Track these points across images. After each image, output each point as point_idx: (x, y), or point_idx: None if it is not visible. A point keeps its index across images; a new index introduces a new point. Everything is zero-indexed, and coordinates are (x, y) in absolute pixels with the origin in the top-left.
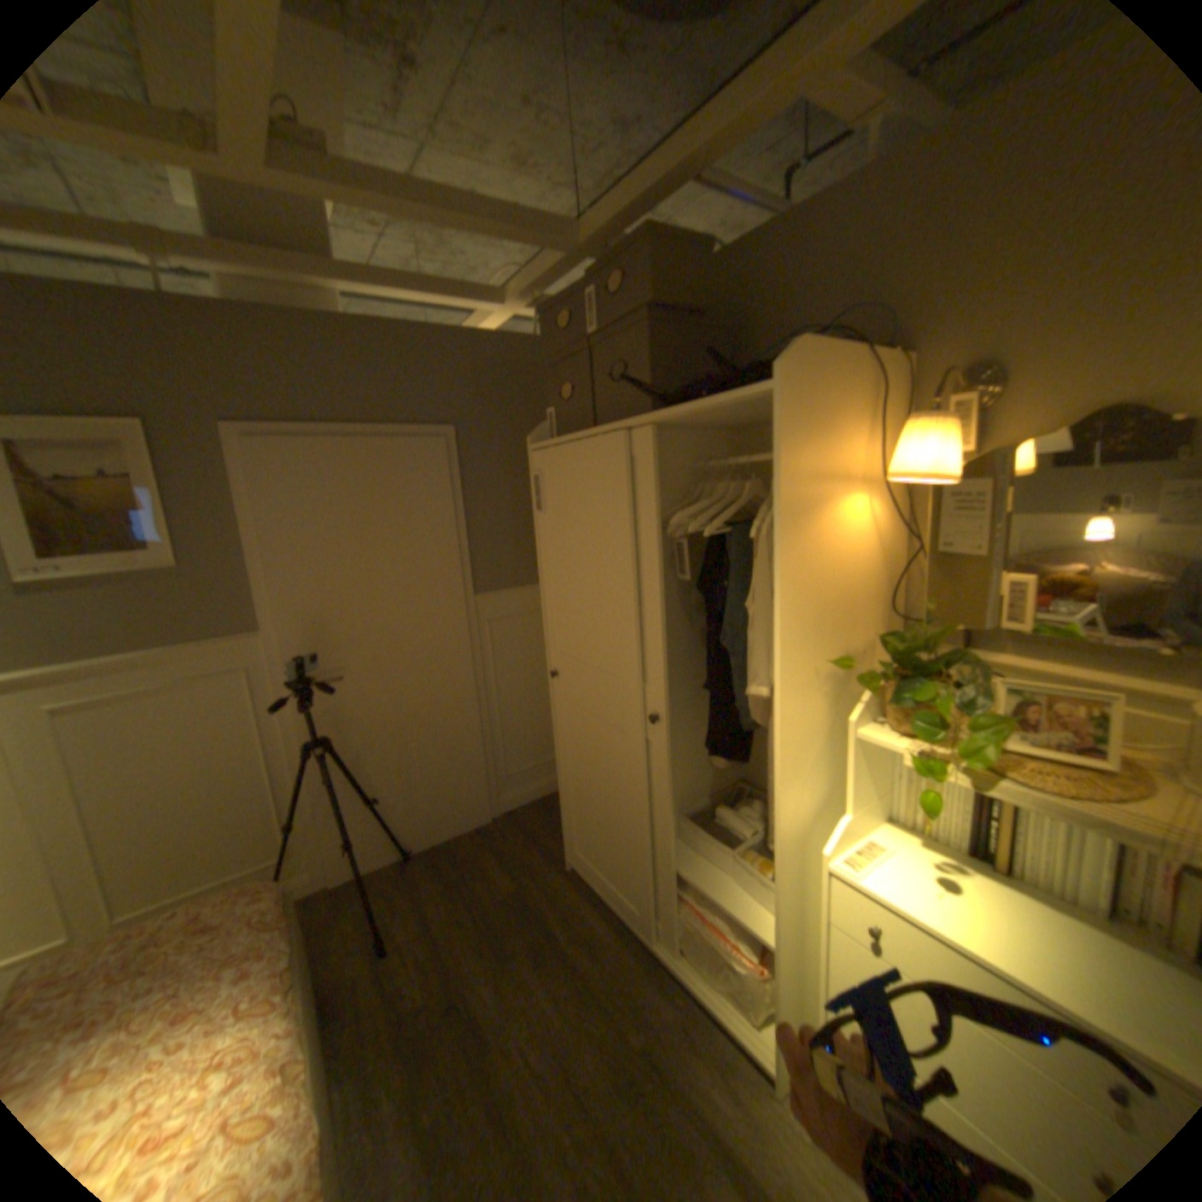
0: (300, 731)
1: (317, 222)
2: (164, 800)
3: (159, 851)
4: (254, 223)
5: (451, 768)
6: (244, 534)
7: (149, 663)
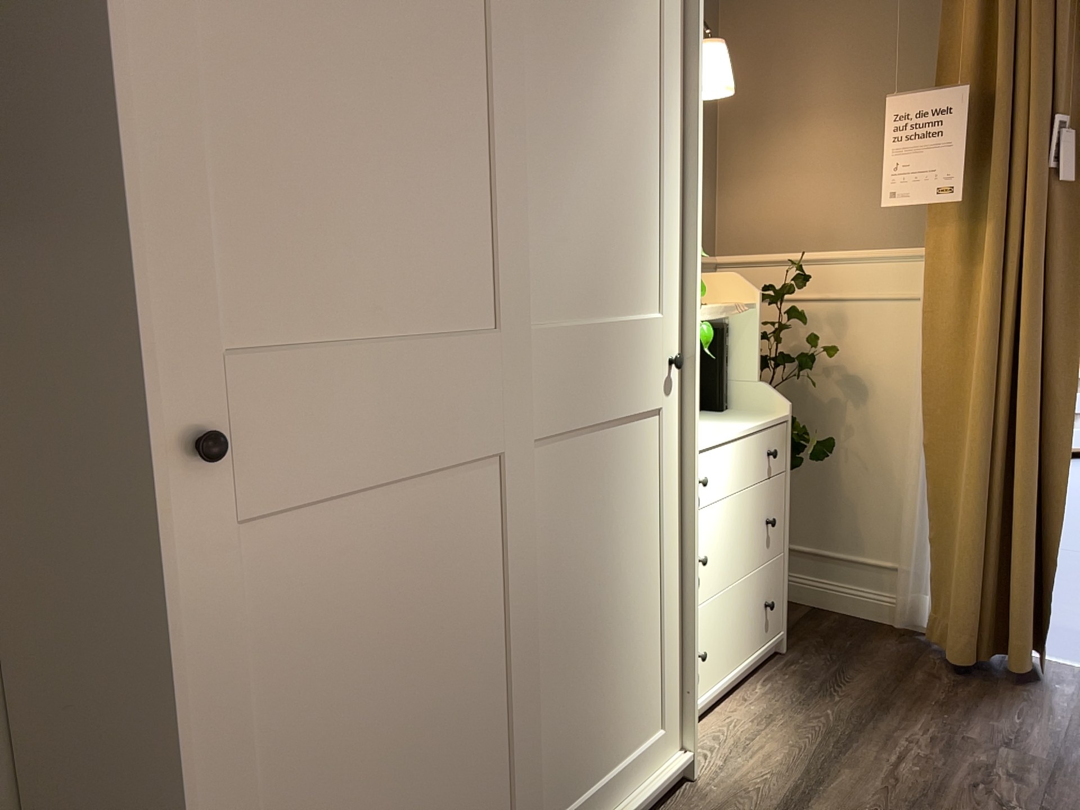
0: None
1: None
2: None
3: None
4: None
5: None
6: None
7: None
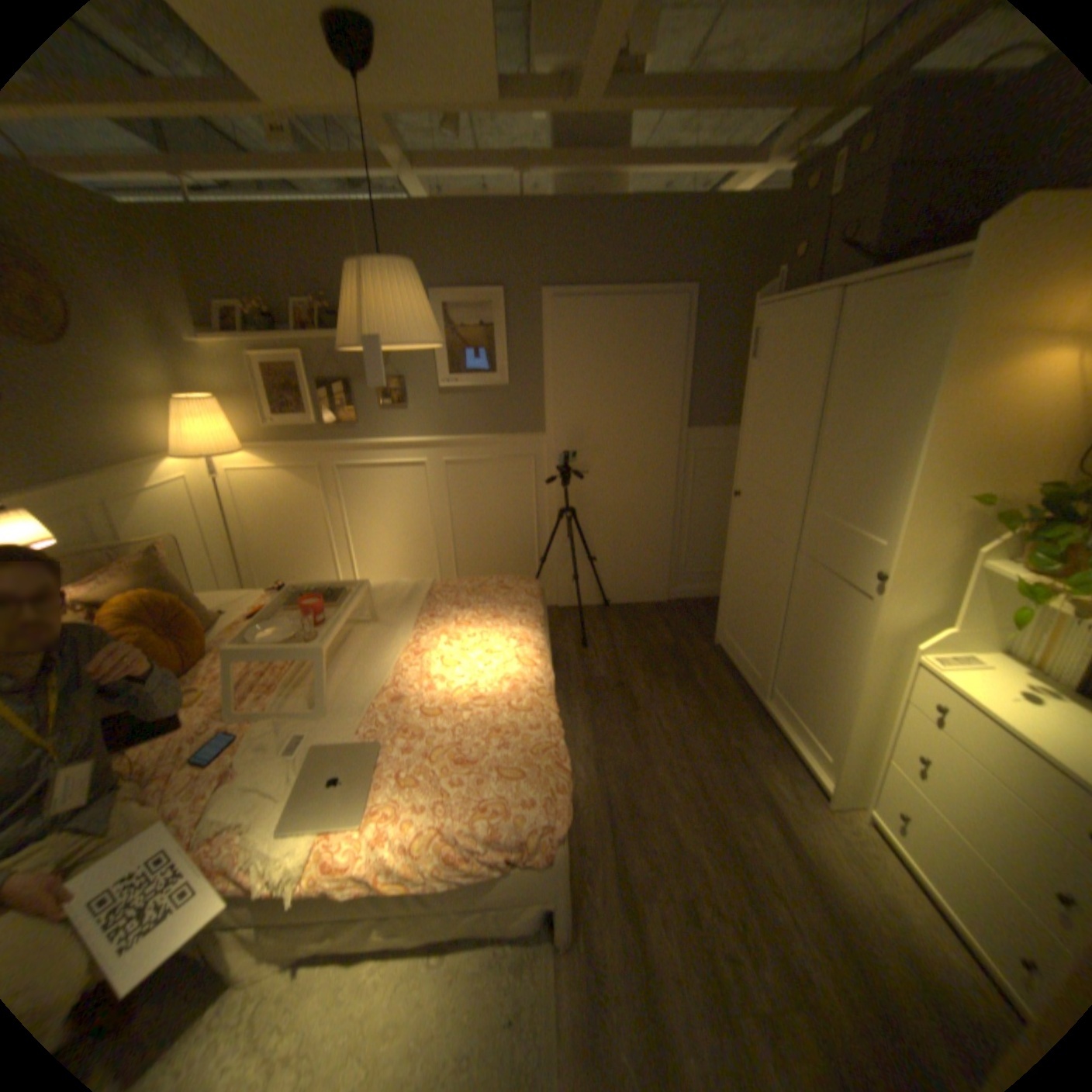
0: (558, 502)
1: (624, 115)
2: (487, 525)
3: (481, 552)
4: (581, 127)
5: (646, 554)
6: (545, 366)
7: (489, 443)
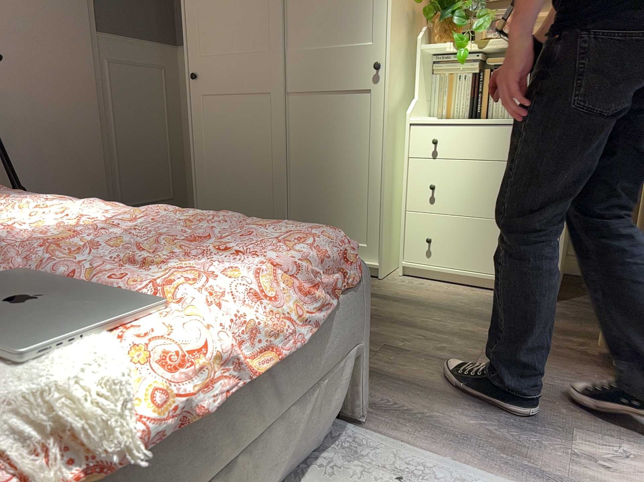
0: None
1: None
2: None
3: None
4: None
5: (84, 183)
6: None
7: None
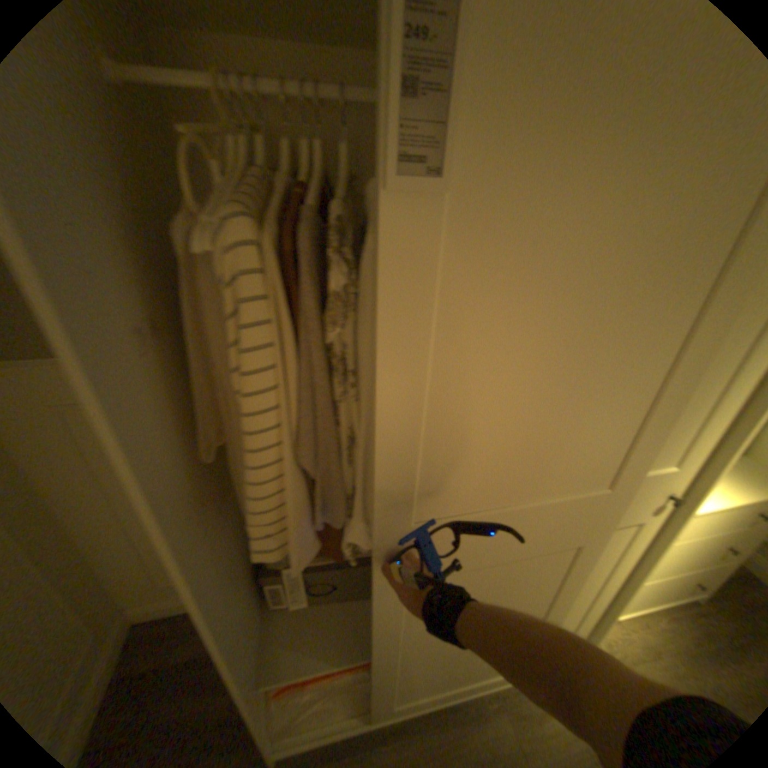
0: None
1: None
2: None
3: None
4: None
5: None
6: None
7: None
